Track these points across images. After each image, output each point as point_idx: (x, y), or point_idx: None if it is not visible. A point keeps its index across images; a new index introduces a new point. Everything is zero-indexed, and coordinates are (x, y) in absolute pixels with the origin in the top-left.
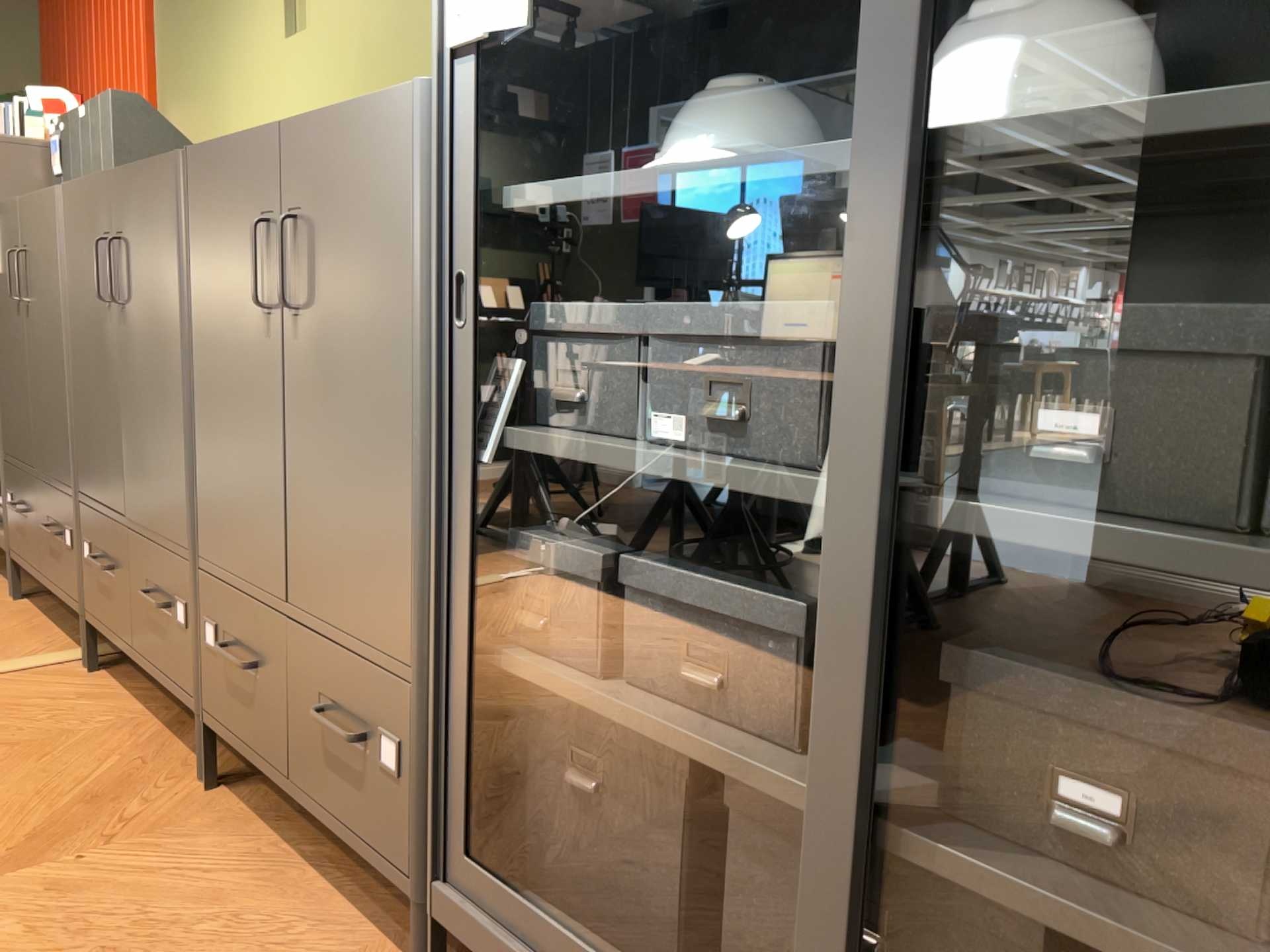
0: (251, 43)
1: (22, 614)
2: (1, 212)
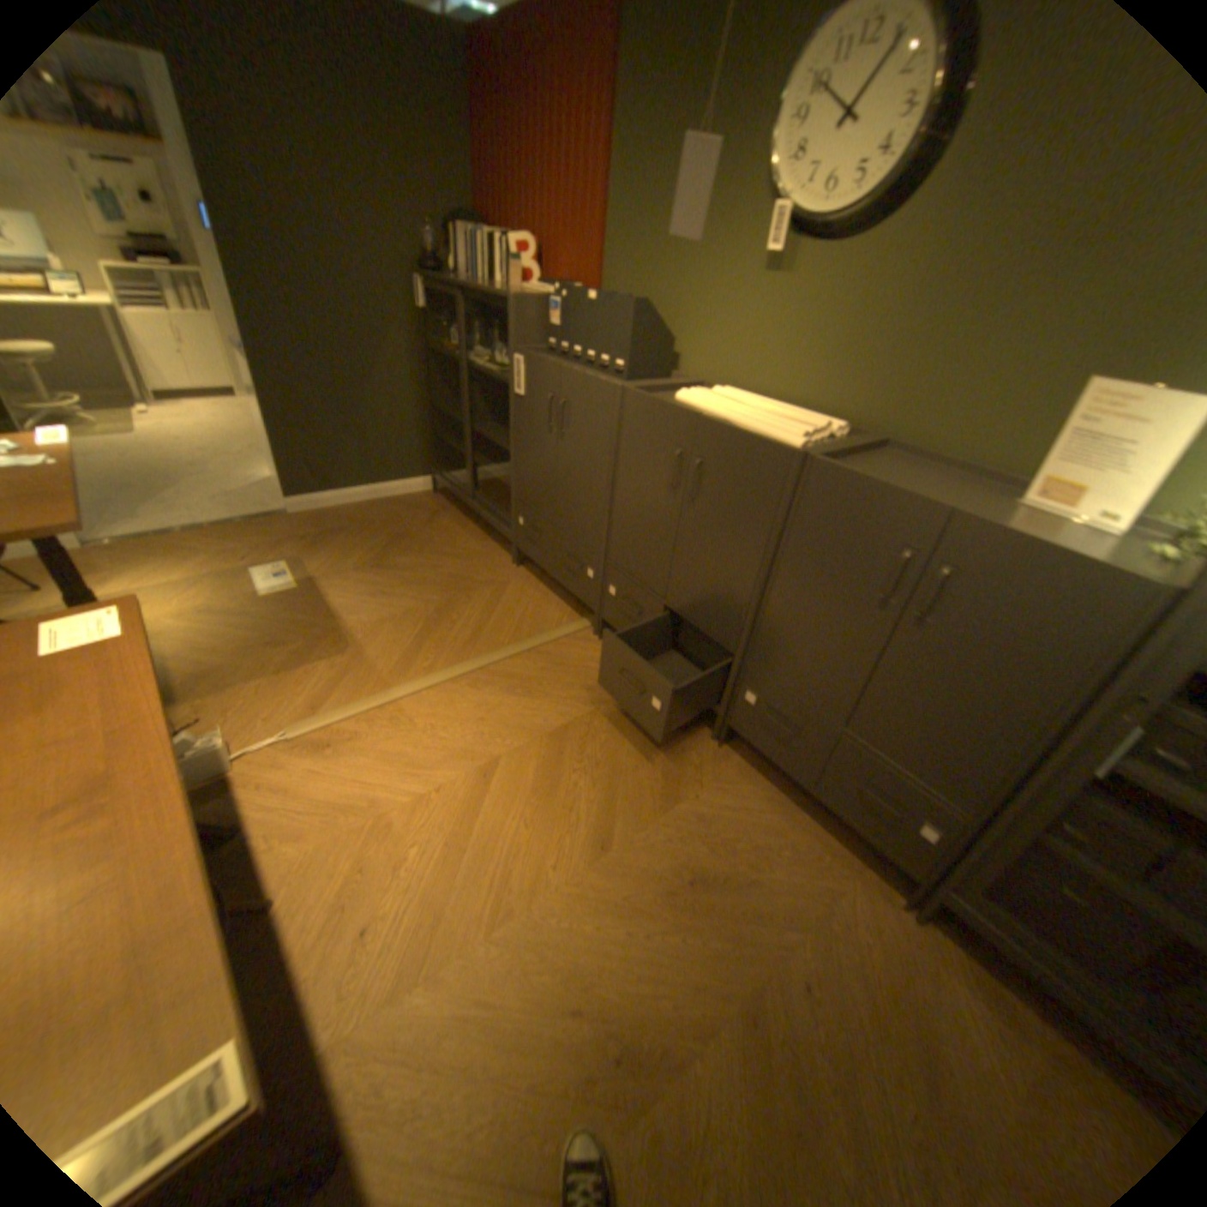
0: (721, 255)
1: (529, 581)
2: (532, 359)
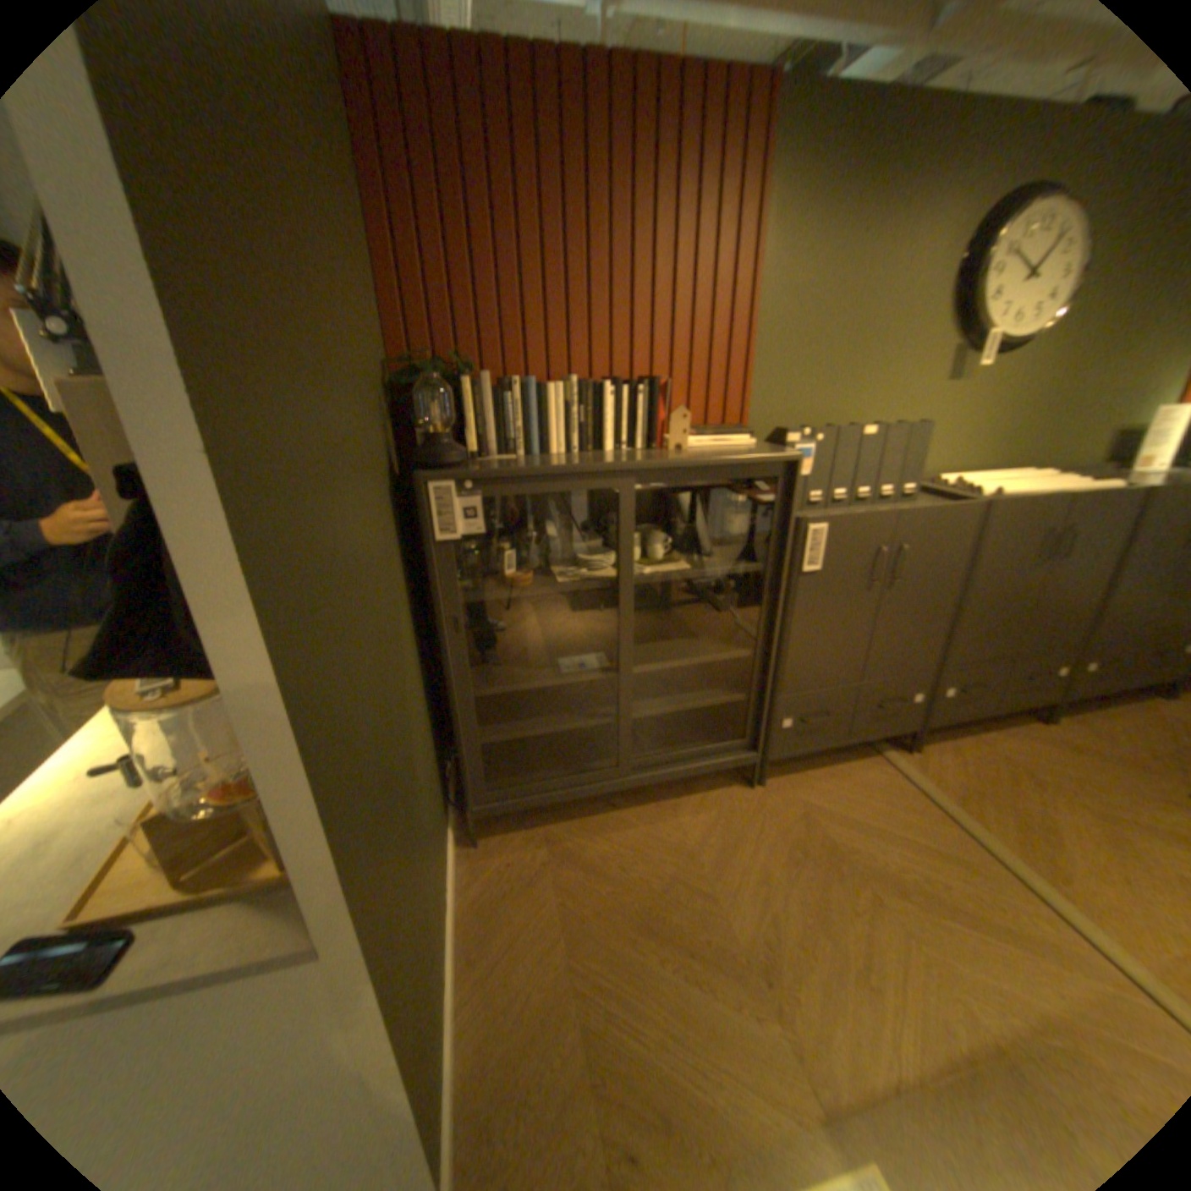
0: (909, 373)
1: (798, 783)
2: (846, 520)
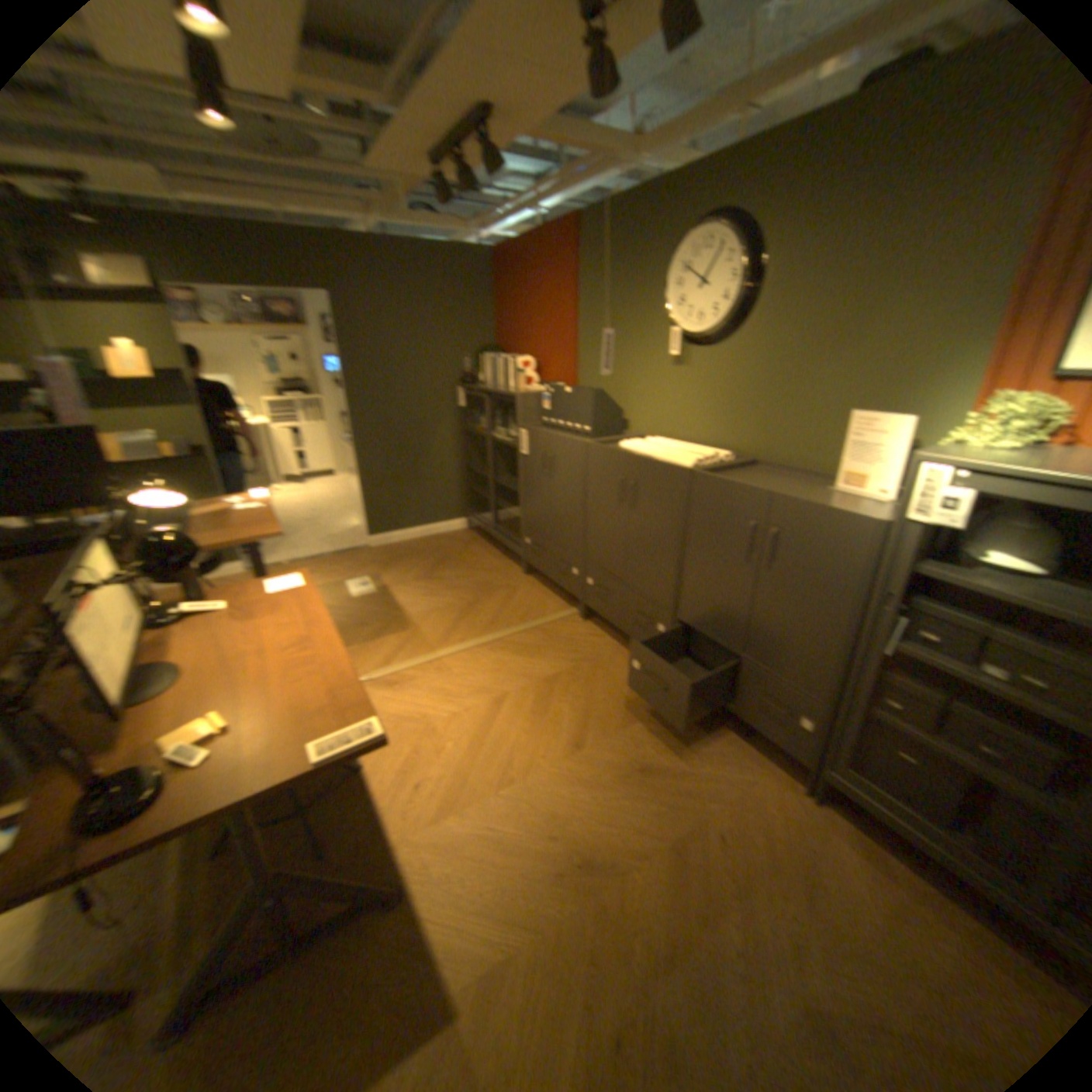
0: (646, 358)
1: (533, 584)
2: (530, 431)
